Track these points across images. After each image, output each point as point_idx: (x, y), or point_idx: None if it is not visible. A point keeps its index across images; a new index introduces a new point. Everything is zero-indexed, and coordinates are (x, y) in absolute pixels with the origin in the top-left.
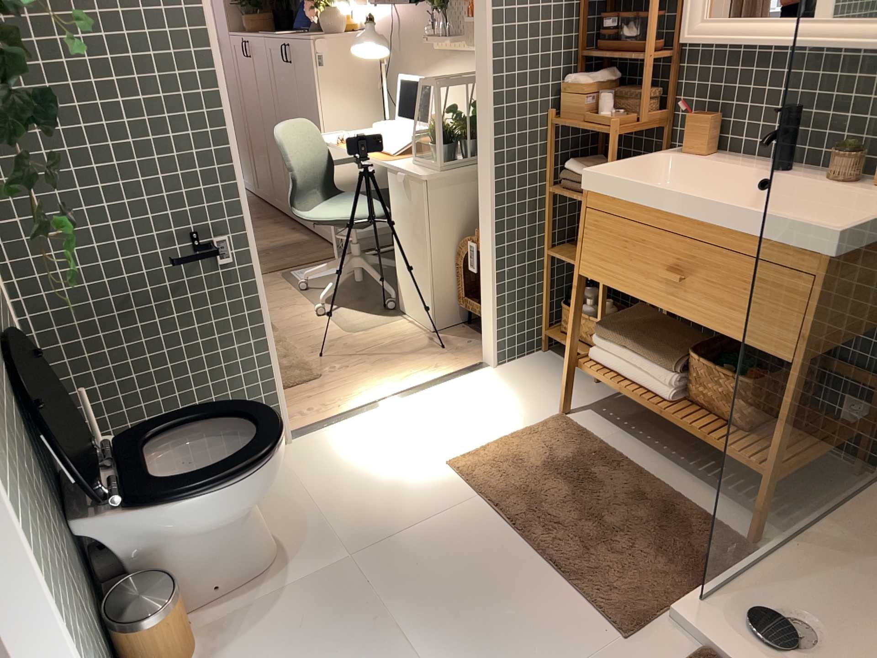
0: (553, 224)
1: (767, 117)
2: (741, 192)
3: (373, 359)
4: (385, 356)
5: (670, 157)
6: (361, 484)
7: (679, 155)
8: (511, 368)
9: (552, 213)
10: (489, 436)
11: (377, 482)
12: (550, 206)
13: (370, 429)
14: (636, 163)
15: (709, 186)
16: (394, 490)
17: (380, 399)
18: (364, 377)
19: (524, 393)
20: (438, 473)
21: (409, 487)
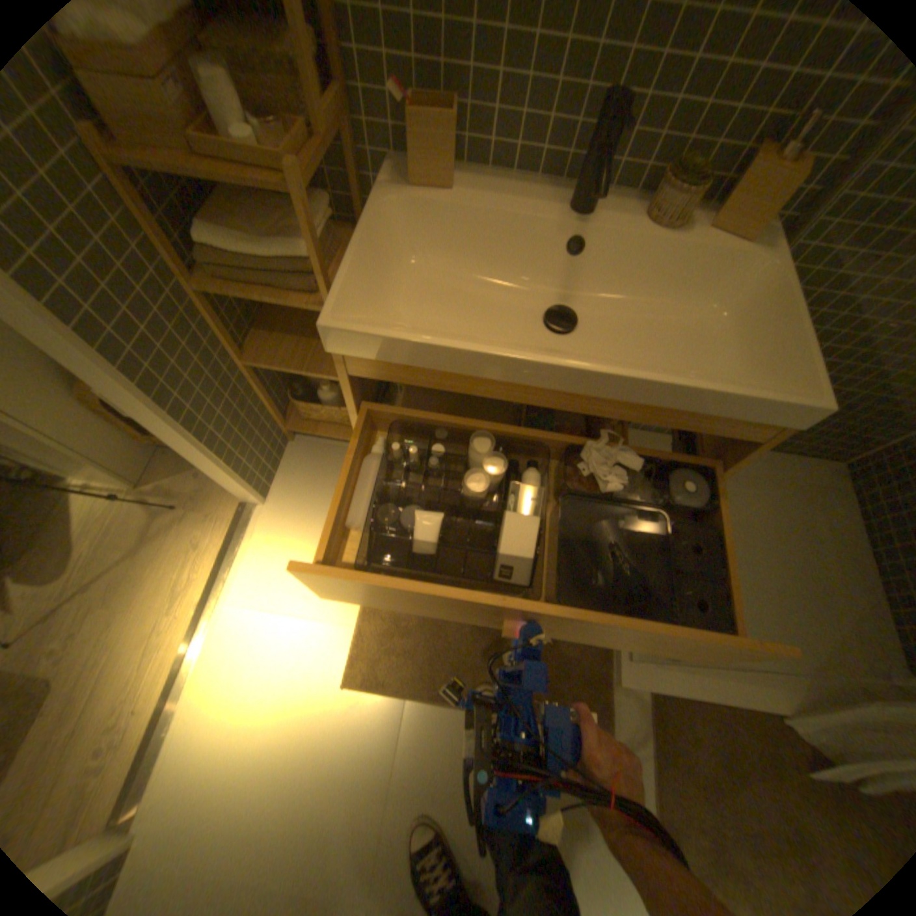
0: (217, 321)
1: (535, 85)
2: (532, 247)
3: (91, 593)
4: (106, 579)
5: (397, 197)
6: (281, 807)
7: (403, 185)
8: (277, 491)
9: (207, 309)
10: (344, 615)
11: (294, 786)
12: (204, 311)
13: (209, 717)
14: (359, 235)
15: (476, 242)
16: (322, 778)
17: (172, 658)
18: (111, 636)
19: (322, 521)
20: (342, 709)
21: (334, 758)
